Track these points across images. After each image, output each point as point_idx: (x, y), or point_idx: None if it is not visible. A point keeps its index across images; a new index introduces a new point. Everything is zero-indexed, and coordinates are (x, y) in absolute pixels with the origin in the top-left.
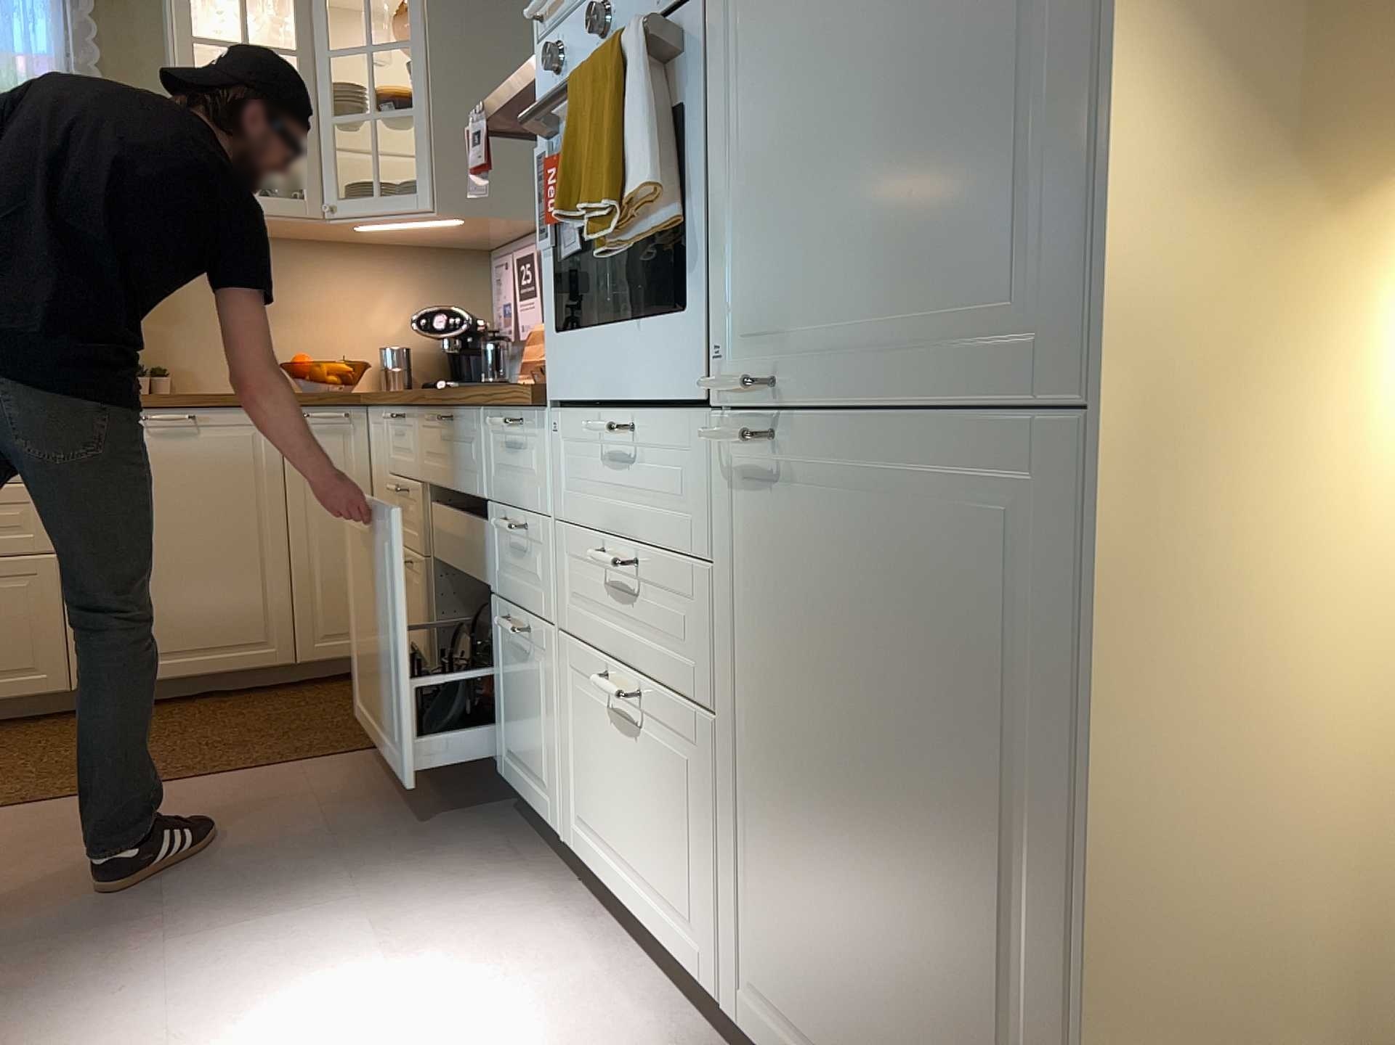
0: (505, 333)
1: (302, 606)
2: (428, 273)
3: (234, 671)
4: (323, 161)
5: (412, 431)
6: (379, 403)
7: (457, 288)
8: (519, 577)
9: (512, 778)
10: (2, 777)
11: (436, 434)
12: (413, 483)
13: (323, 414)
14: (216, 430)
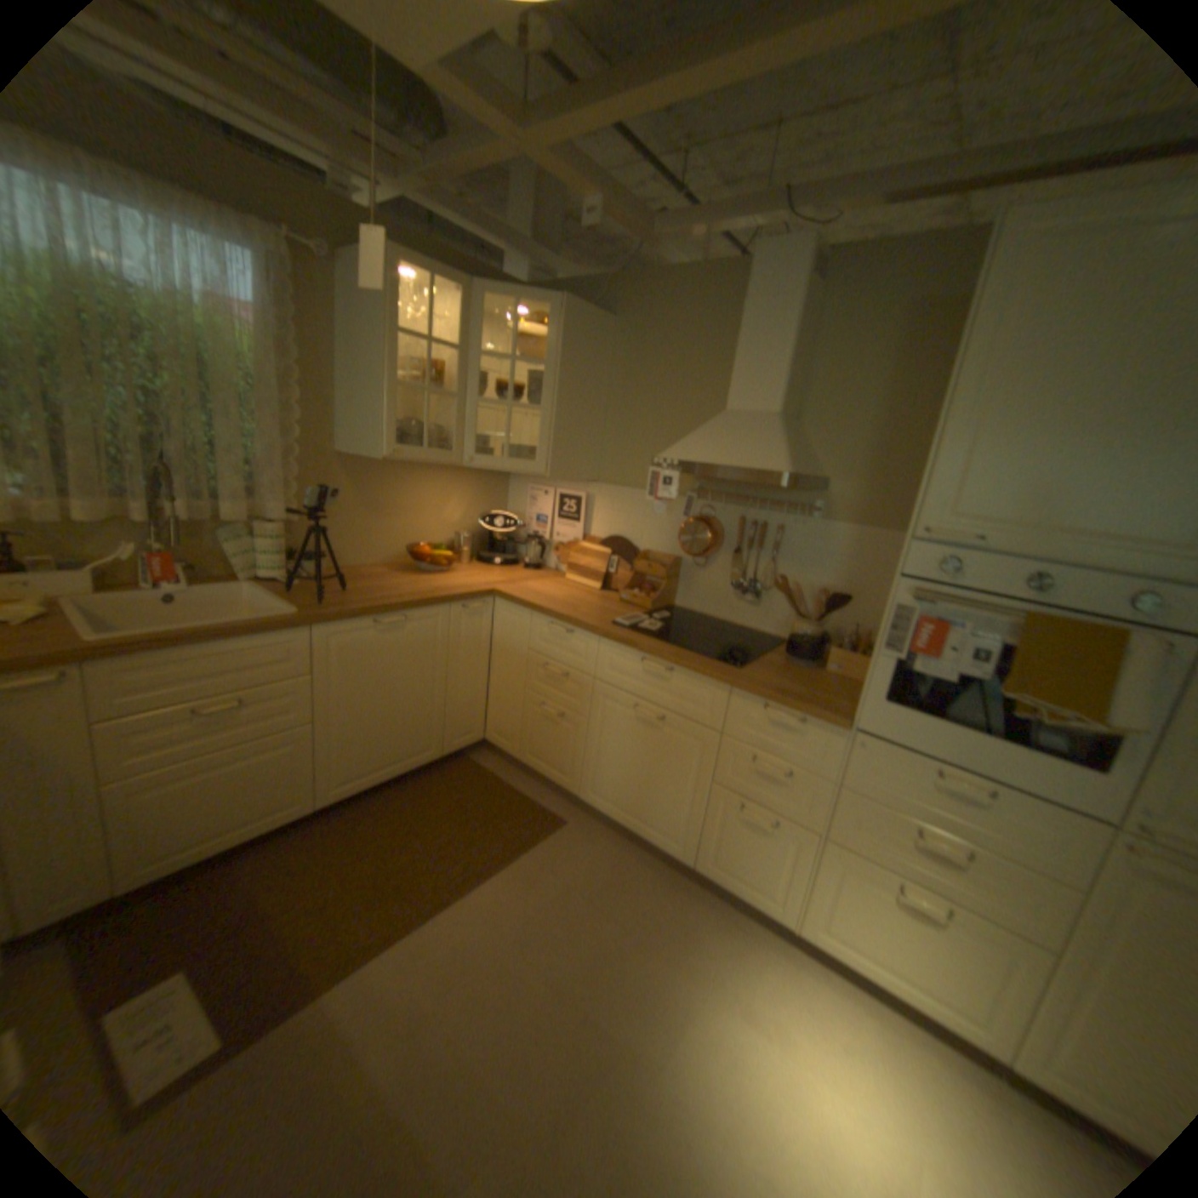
0: (539, 533)
1: (450, 723)
2: (477, 484)
3: (411, 771)
4: (462, 426)
5: (585, 646)
6: (533, 611)
7: (491, 493)
8: (763, 789)
9: (719, 878)
10: (335, 911)
11: (634, 665)
12: (579, 673)
13: (477, 607)
14: (415, 624)
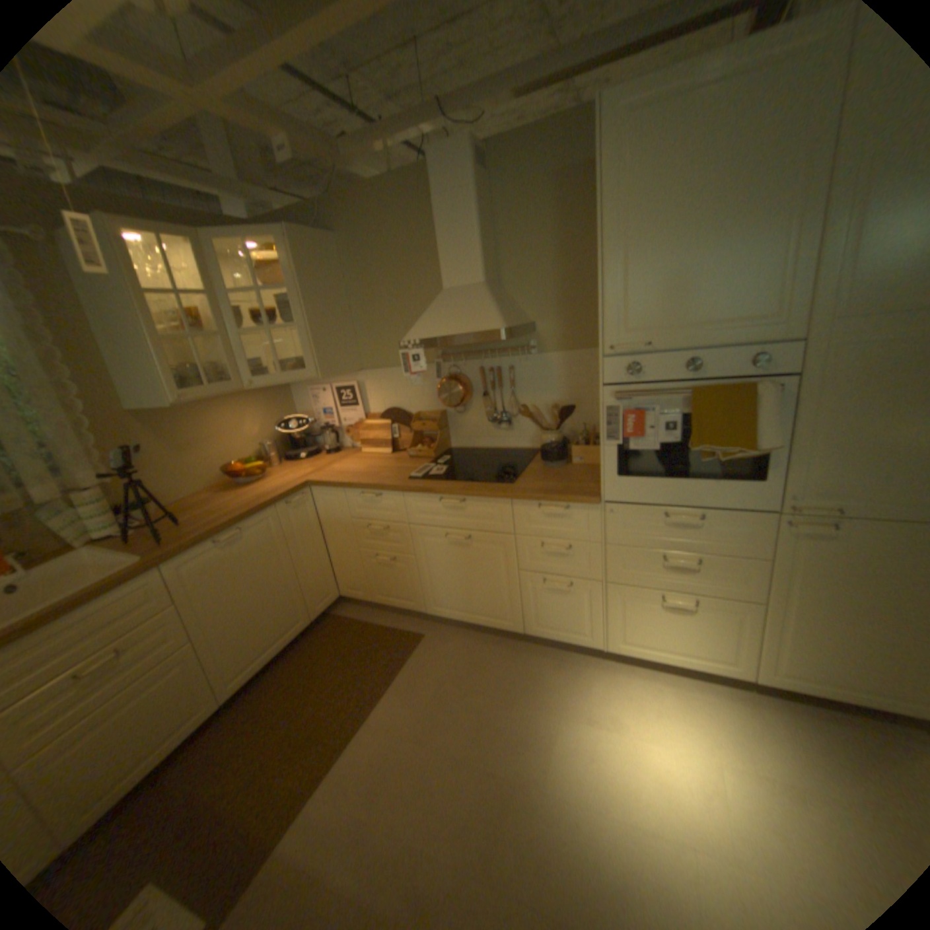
0: (329, 423)
1: (308, 595)
2: (264, 398)
3: (289, 643)
4: (232, 356)
5: (394, 502)
6: (345, 488)
7: (278, 402)
8: (555, 563)
9: (543, 634)
10: (264, 778)
11: (435, 505)
12: (396, 524)
13: (297, 500)
14: (250, 531)
